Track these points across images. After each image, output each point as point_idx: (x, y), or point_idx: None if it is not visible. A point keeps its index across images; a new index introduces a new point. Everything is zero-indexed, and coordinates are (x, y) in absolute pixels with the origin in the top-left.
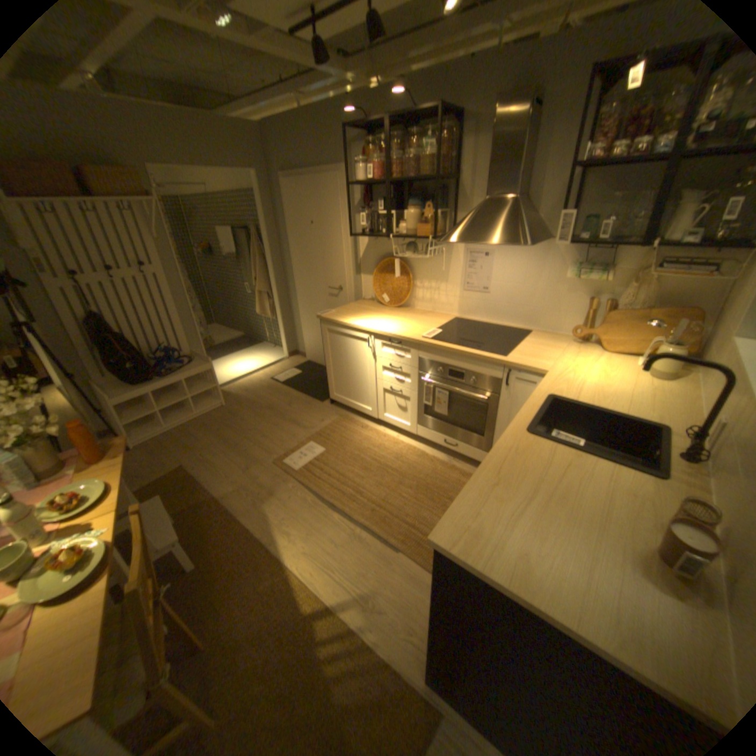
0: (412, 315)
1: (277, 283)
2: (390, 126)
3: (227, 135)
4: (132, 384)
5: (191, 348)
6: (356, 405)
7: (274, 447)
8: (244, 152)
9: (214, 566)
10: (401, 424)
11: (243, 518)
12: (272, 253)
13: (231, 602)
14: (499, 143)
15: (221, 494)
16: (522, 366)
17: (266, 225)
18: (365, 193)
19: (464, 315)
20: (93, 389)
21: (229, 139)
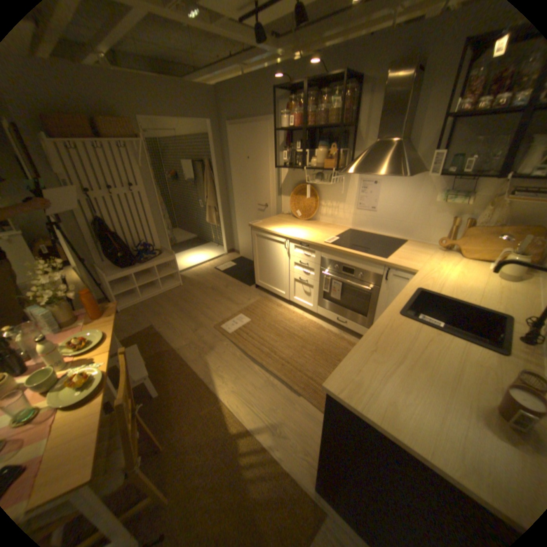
0: (317, 226)
1: (221, 200)
2: (308, 87)
3: (191, 94)
4: (121, 267)
5: (161, 244)
6: (273, 290)
7: (215, 316)
8: (203, 107)
9: (171, 395)
10: (306, 304)
11: (192, 364)
12: (219, 179)
13: (181, 421)
14: (389, 99)
15: (177, 346)
16: (399, 266)
17: (216, 159)
18: (287, 136)
19: (356, 227)
20: (96, 269)
21: (192, 97)
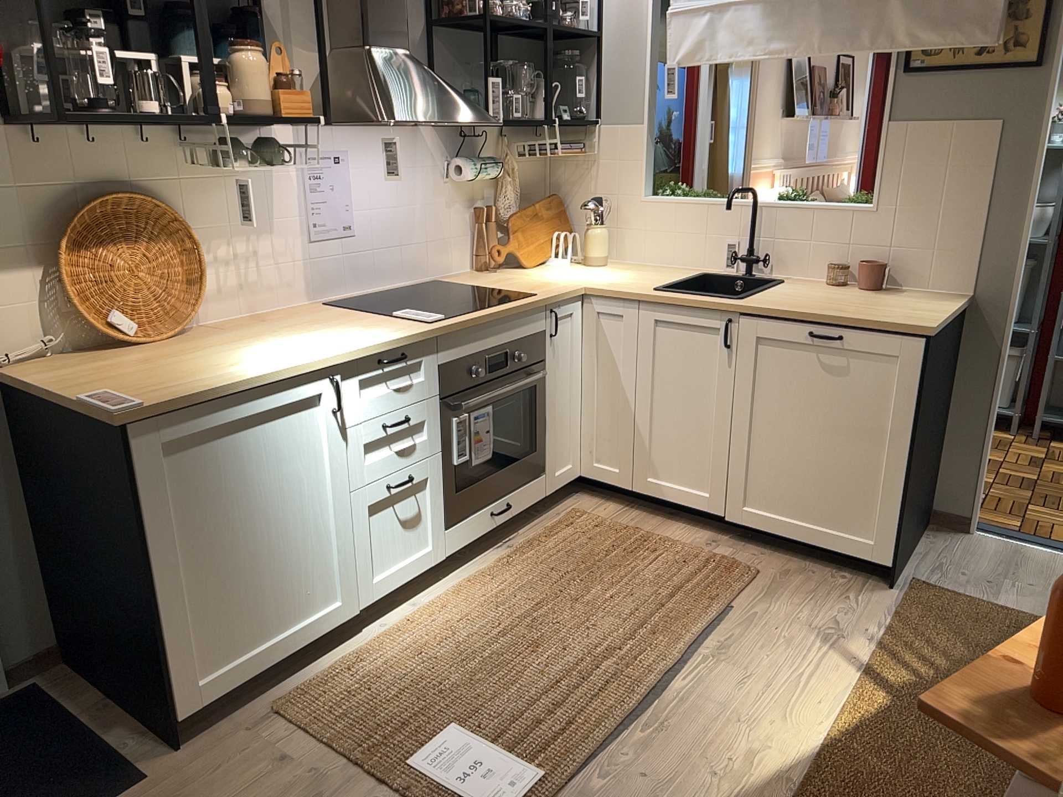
0: (259, 328)
1: None
2: None
3: None
4: None
5: None
6: (293, 640)
7: None
8: None
9: None
10: (417, 564)
11: None
12: None
13: None
14: None
15: None
16: (566, 292)
17: None
18: None
19: (322, 296)
20: None
21: None
